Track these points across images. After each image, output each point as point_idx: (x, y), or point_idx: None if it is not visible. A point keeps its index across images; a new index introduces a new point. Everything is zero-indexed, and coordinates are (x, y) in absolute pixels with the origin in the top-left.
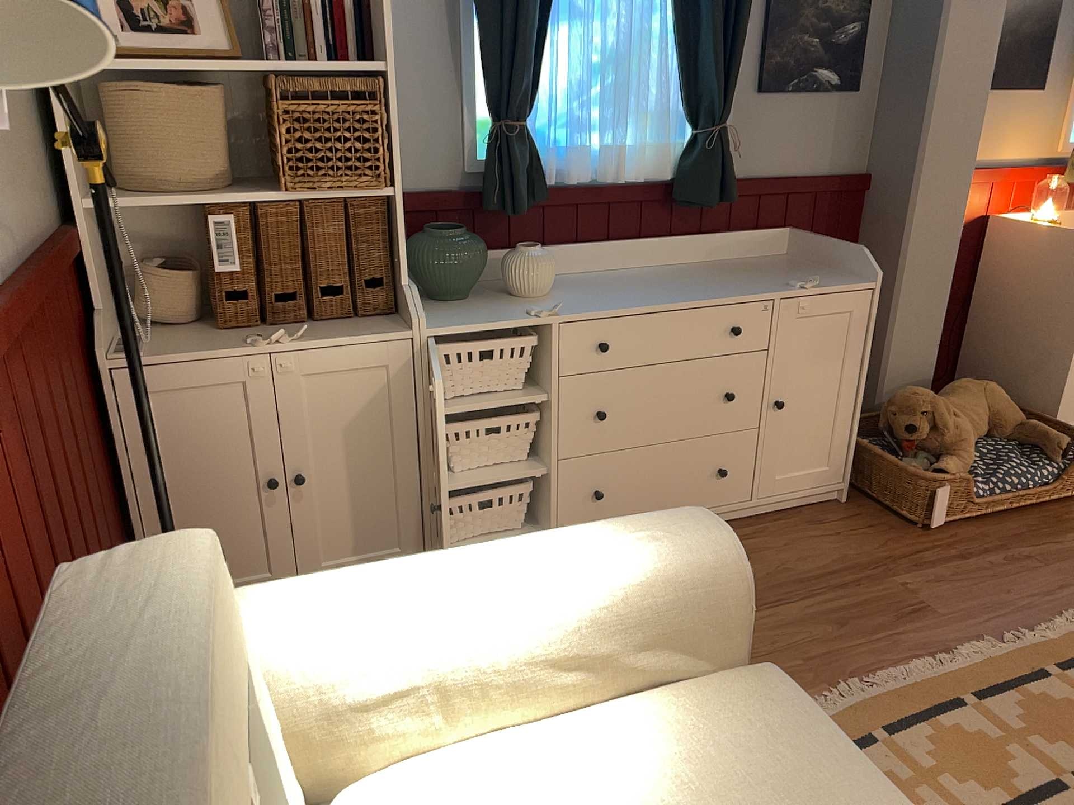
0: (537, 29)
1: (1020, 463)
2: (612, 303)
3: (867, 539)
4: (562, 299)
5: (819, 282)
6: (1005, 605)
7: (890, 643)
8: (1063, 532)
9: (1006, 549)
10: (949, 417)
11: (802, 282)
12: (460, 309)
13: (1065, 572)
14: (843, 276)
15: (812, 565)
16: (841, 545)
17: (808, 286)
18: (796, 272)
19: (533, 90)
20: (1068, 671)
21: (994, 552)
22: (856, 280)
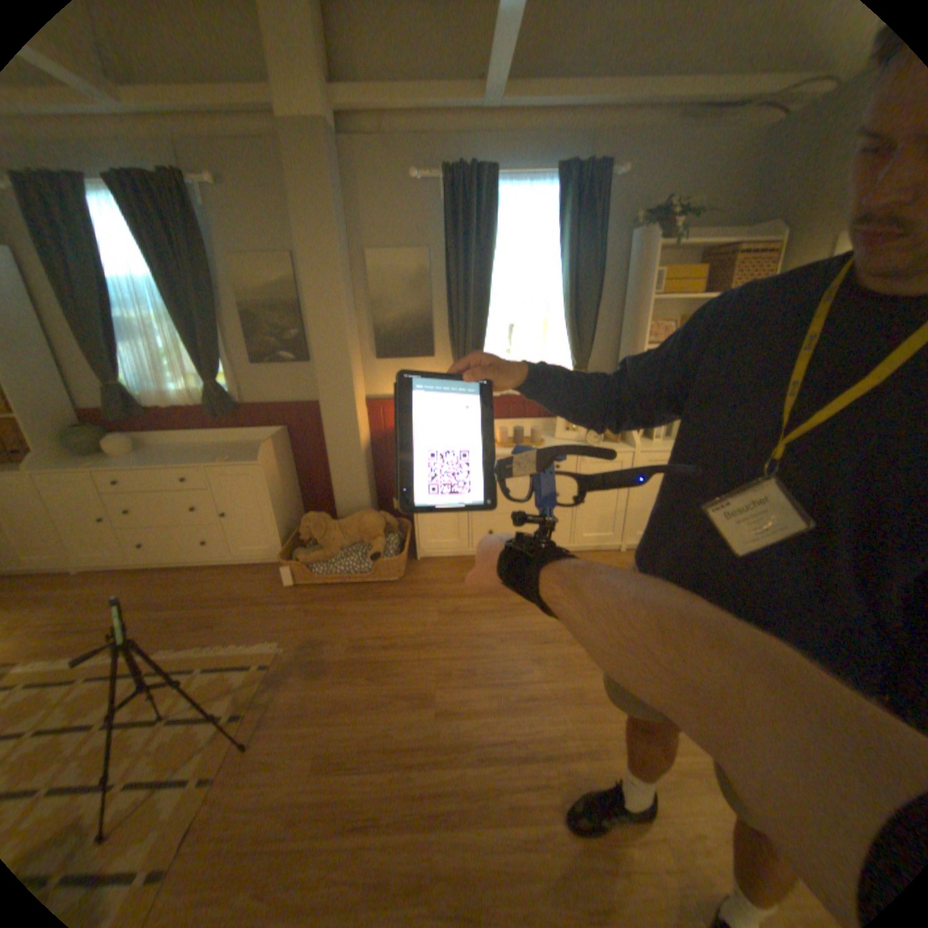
0: (98, 345)
1: (351, 560)
2: (125, 465)
3: (257, 586)
4: (120, 460)
5: (224, 460)
6: (247, 634)
7: (169, 640)
8: (349, 601)
9: (305, 604)
10: (330, 530)
11: (220, 460)
12: (70, 463)
13: (307, 622)
14: (258, 456)
15: (212, 595)
16: (241, 587)
17: (222, 461)
18: (249, 452)
19: (111, 370)
20: (203, 674)
21: (297, 605)
22: (255, 459)
